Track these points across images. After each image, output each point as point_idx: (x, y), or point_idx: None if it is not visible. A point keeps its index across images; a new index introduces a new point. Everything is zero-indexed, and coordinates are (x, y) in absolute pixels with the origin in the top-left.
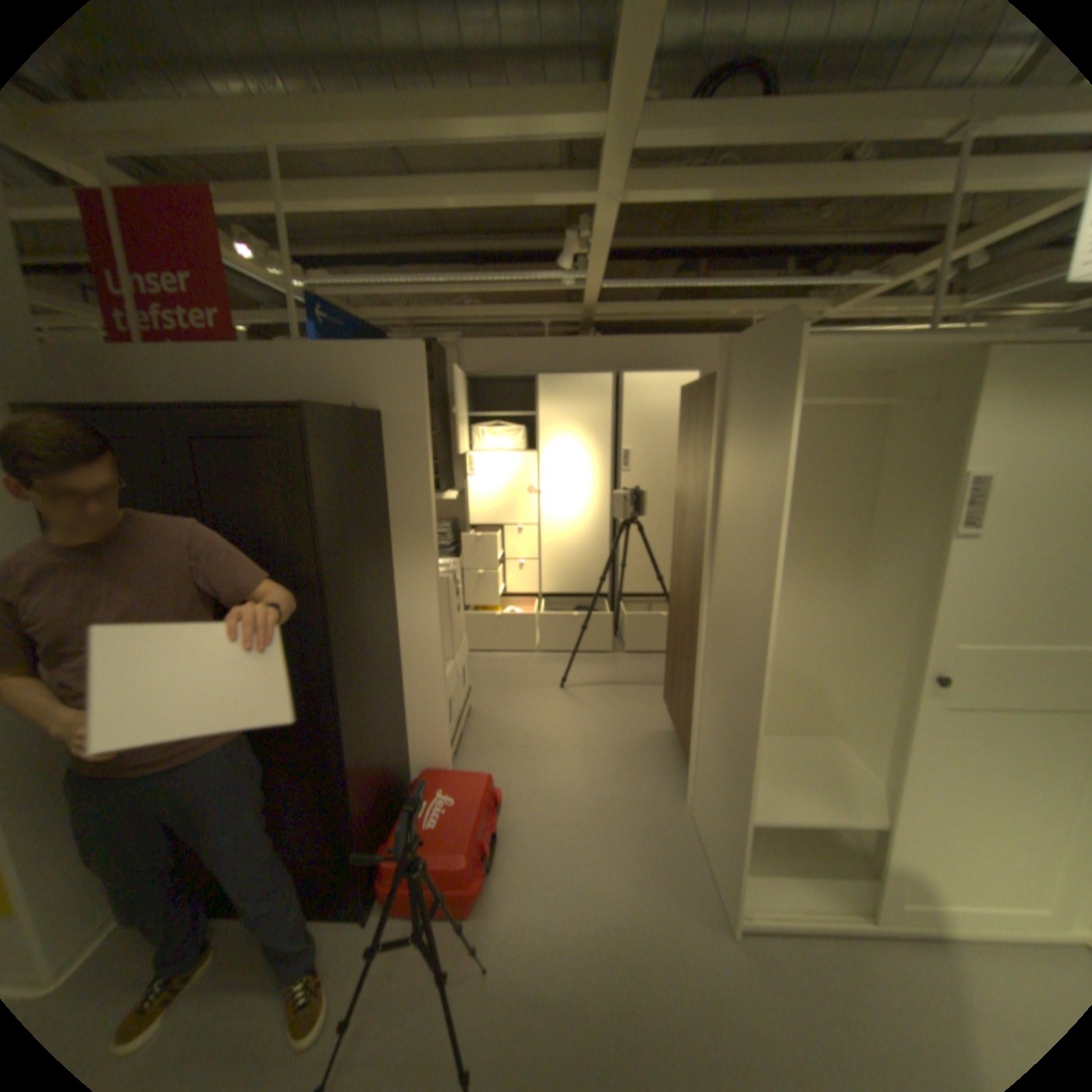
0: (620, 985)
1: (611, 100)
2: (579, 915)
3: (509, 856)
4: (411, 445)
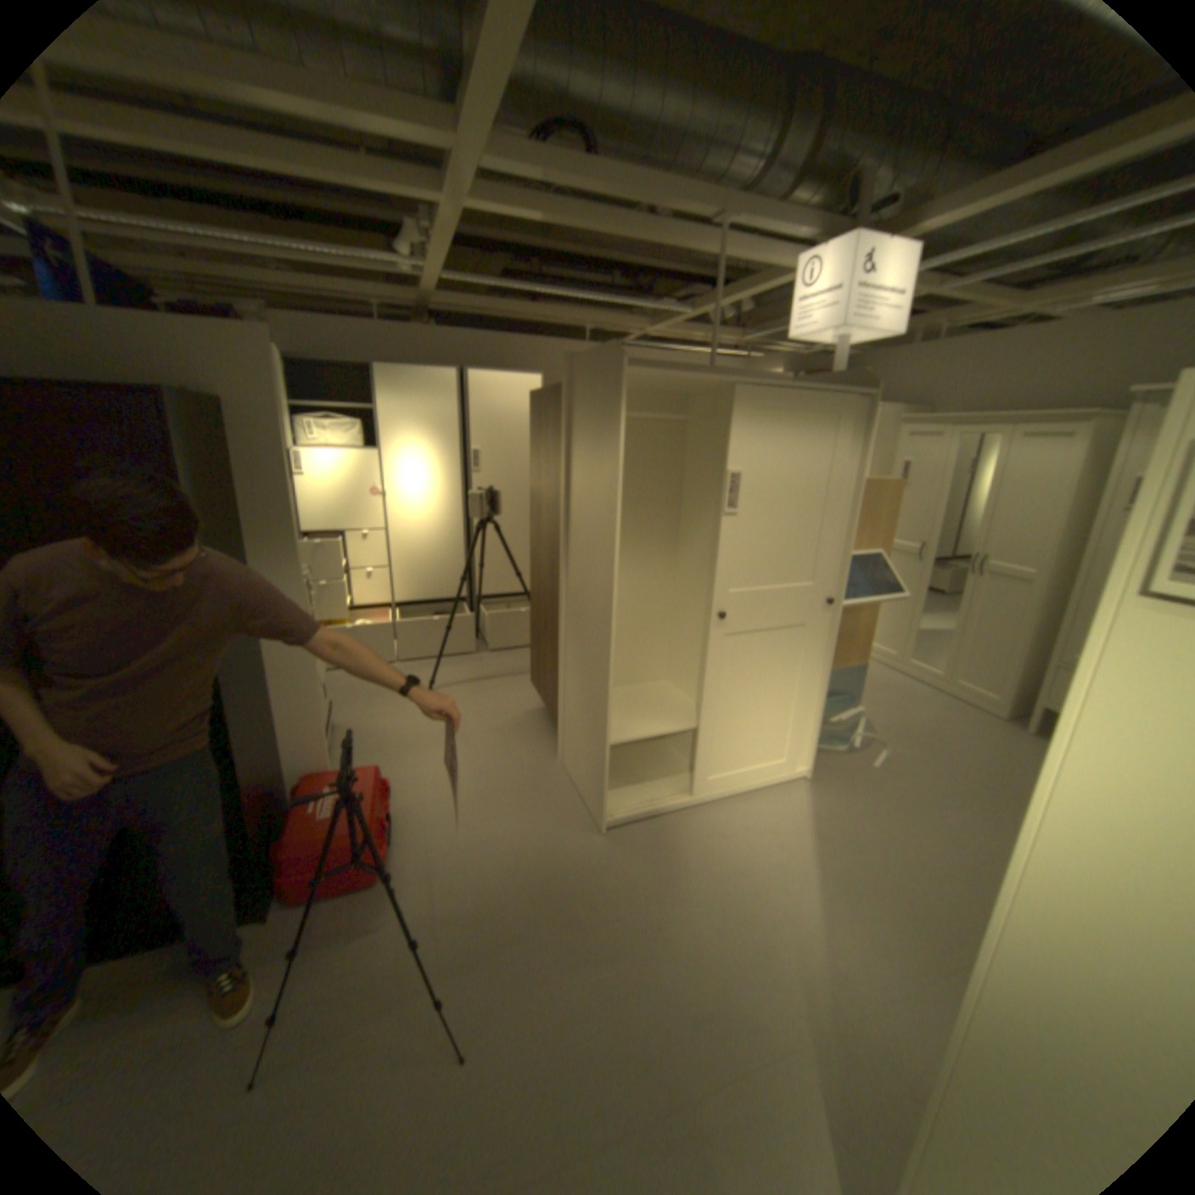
0: (518, 886)
1: (461, 127)
2: (478, 853)
3: (405, 831)
4: (261, 436)
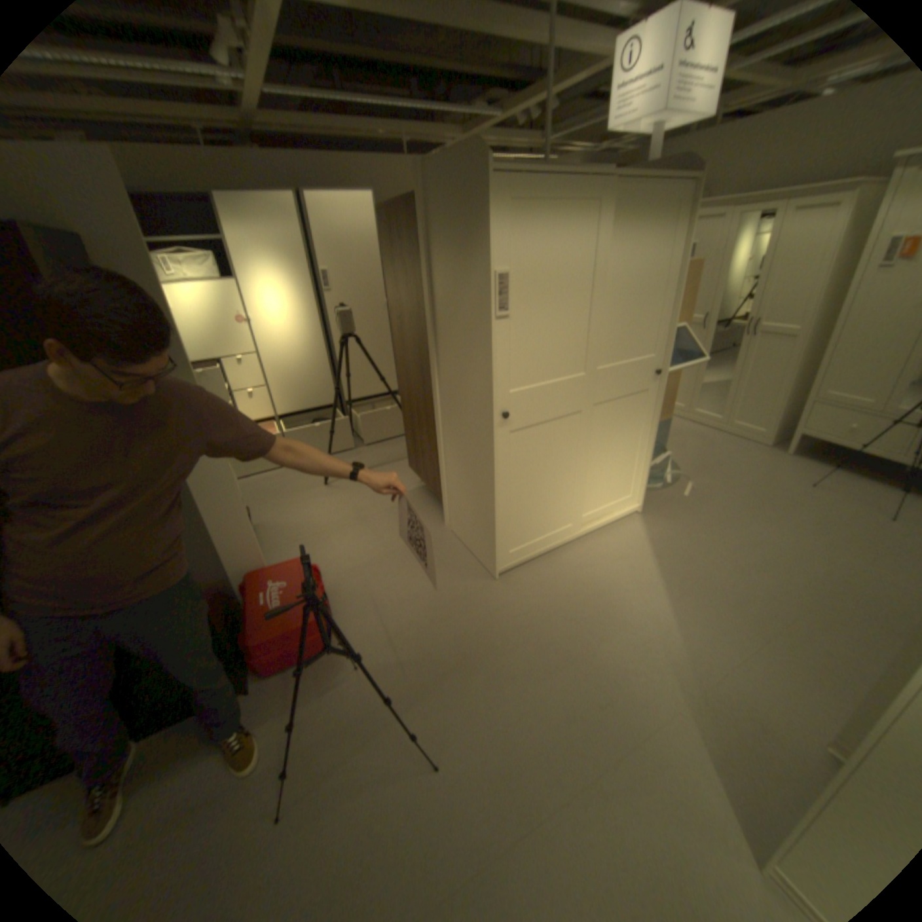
0: (441, 630)
1: None
2: (402, 610)
3: (339, 602)
4: (133, 273)
